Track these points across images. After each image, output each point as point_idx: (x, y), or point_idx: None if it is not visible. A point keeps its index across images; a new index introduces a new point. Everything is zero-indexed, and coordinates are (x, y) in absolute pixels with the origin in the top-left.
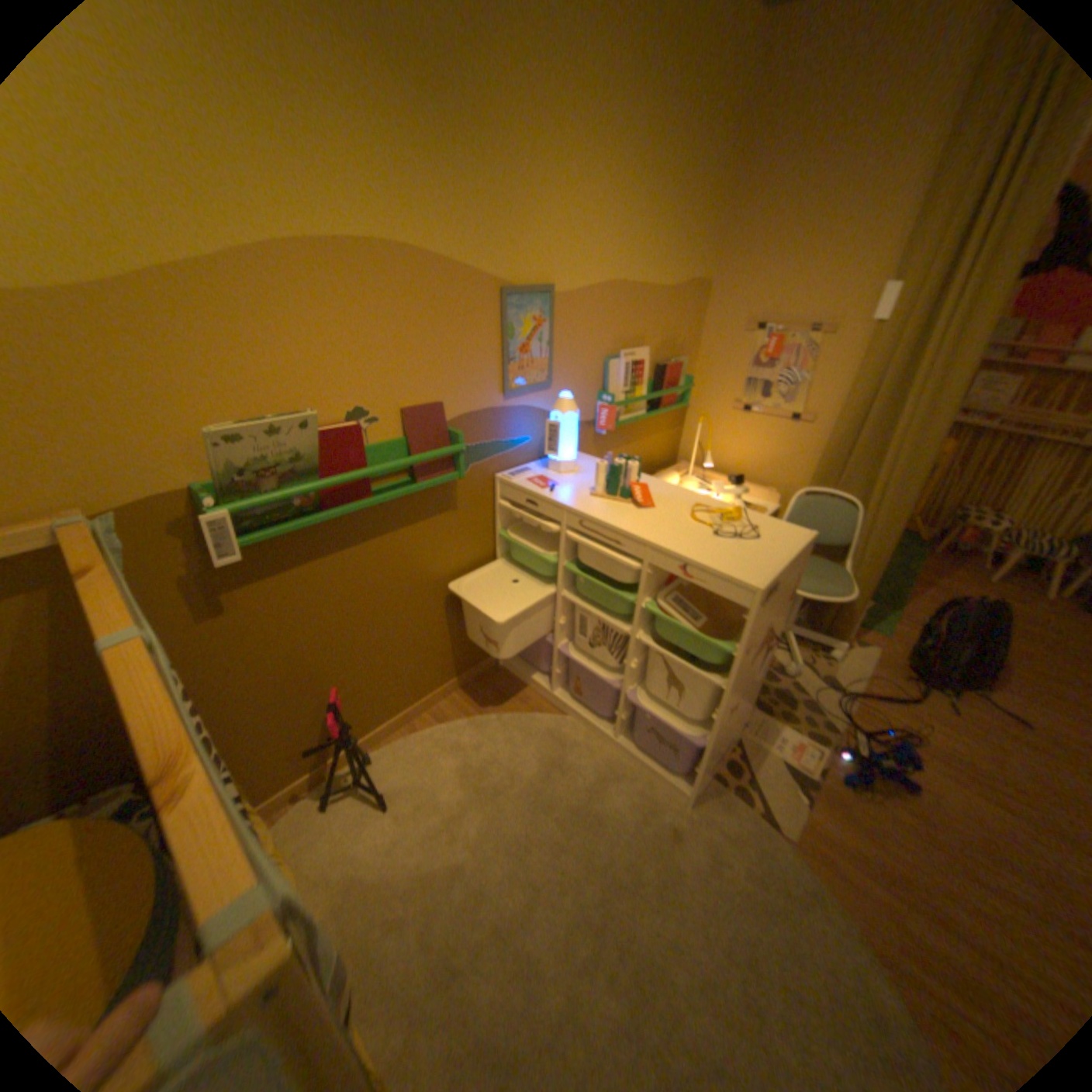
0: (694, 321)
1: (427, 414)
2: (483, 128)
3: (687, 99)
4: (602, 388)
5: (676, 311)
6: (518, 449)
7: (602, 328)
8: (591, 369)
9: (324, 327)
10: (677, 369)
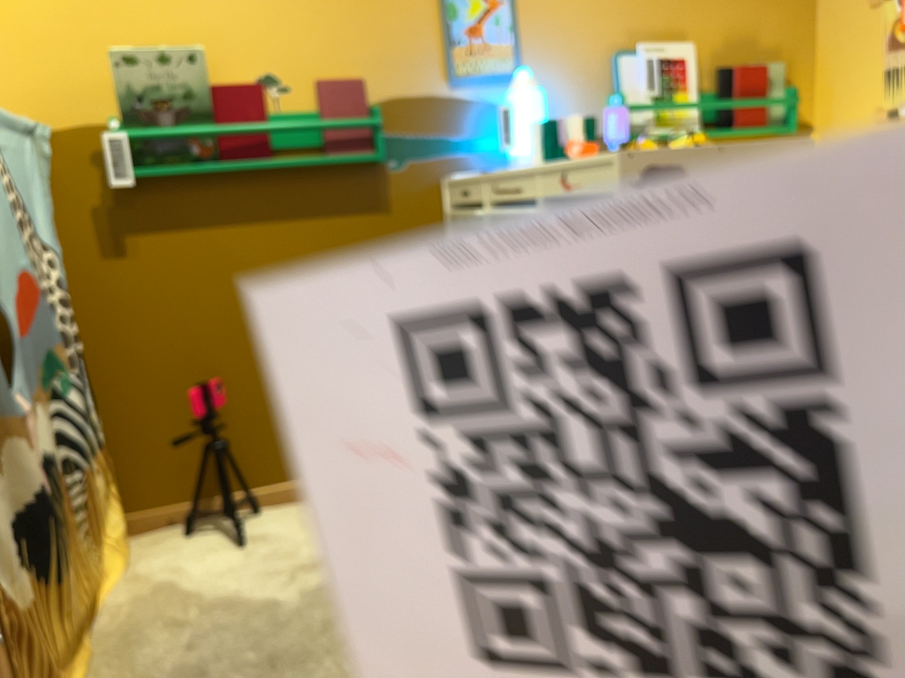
0: (794, 14)
1: (343, 87)
2: None
3: None
4: (615, 92)
5: None
6: (478, 153)
7: (602, 15)
8: (591, 65)
9: None
10: (758, 73)
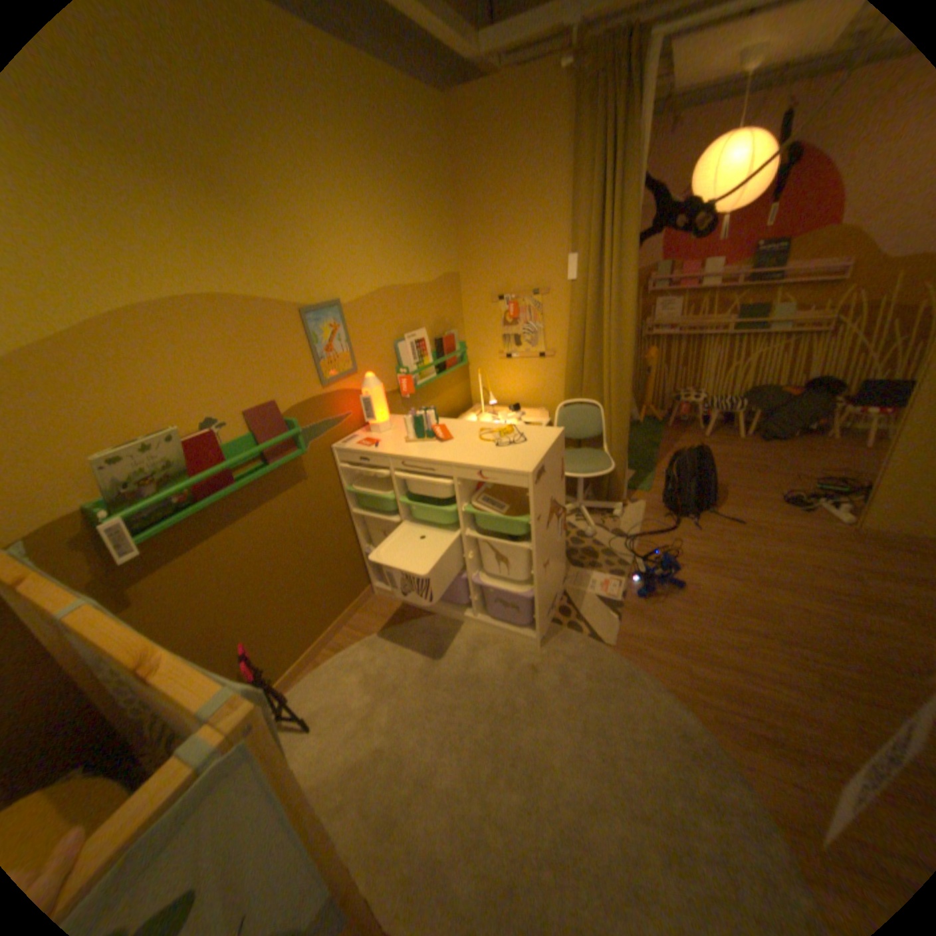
0: (454, 303)
1: (264, 412)
2: (256, 204)
3: (402, 158)
4: (398, 364)
5: (438, 299)
6: (345, 423)
7: (385, 322)
8: (385, 353)
9: (167, 365)
10: (451, 339)
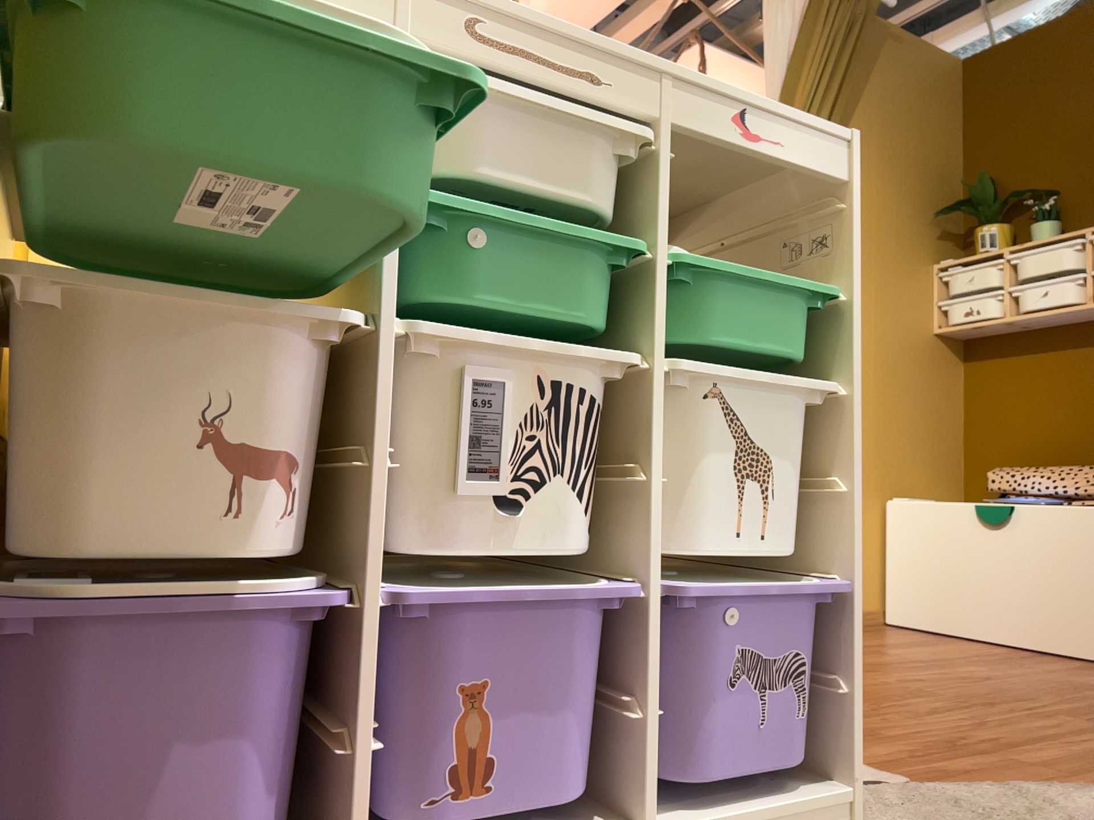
0: None
1: None
2: None
3: None
4: None
5: None
6: None
7: None
8: None
9: None
10: None
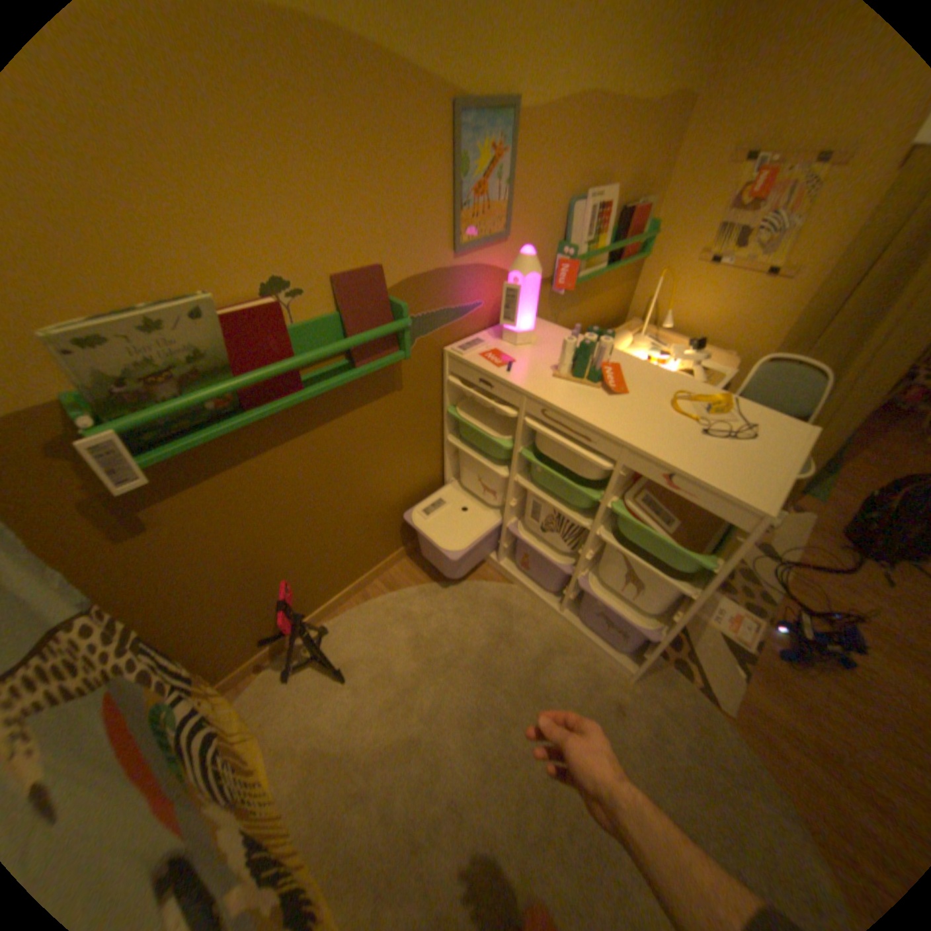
0: (671, 149)
1: (364, 281)
2: None
3: None
4: (563, 238)
5: (654, 135)
6: (469, 317)
7: (571, 159)
8: (554, 214)
9: (213, 160)
10: (646, 212)
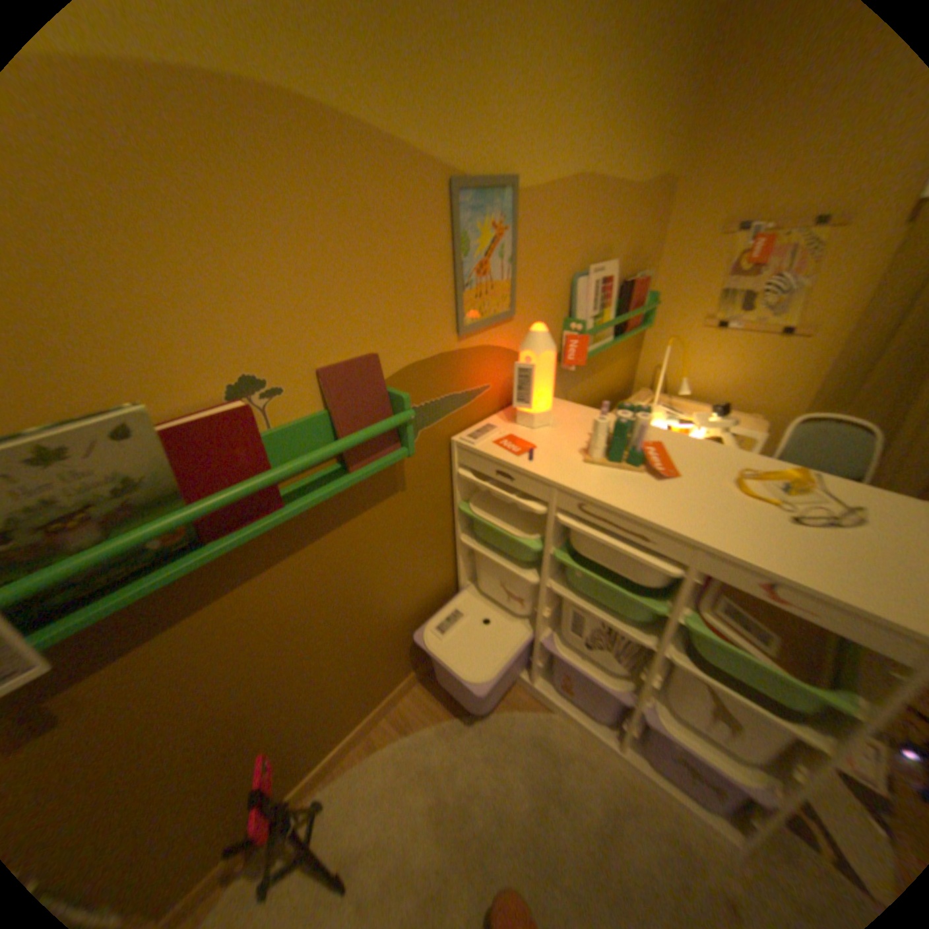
0: (661, 226)
1: (357, 372)
2: None
3: None
4: (569, 313)
5: (645, 213)
6: (478, 401)
7: (572, 236)
8: (559, 290)
9: (159, 241)
10: (646, 284)
